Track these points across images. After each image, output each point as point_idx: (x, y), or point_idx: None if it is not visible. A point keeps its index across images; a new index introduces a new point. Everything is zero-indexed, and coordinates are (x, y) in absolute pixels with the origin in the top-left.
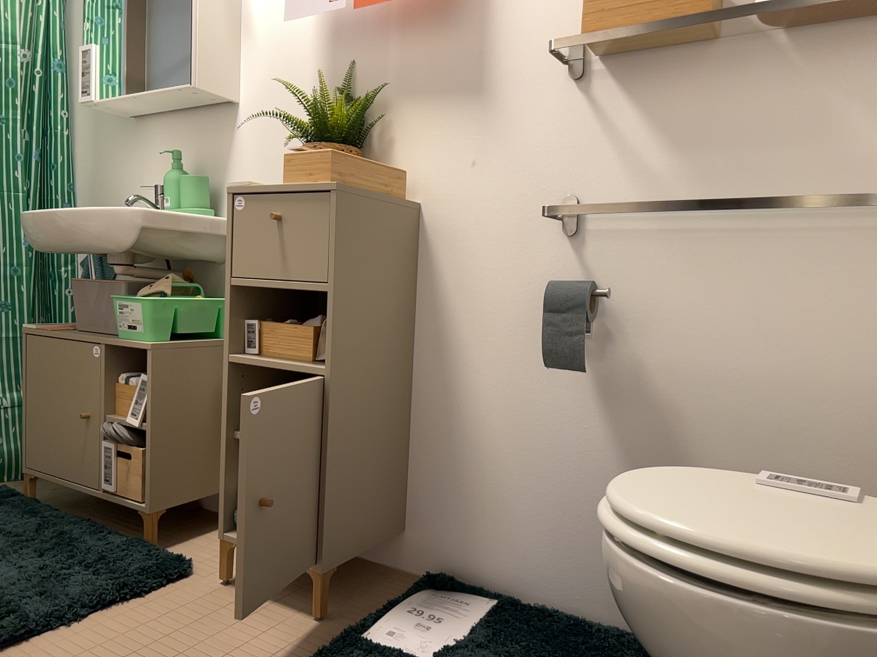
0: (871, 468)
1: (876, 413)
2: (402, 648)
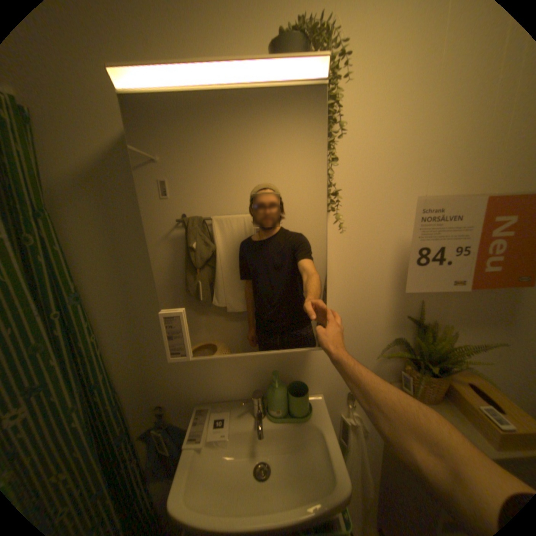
0: None
1: None
2: None
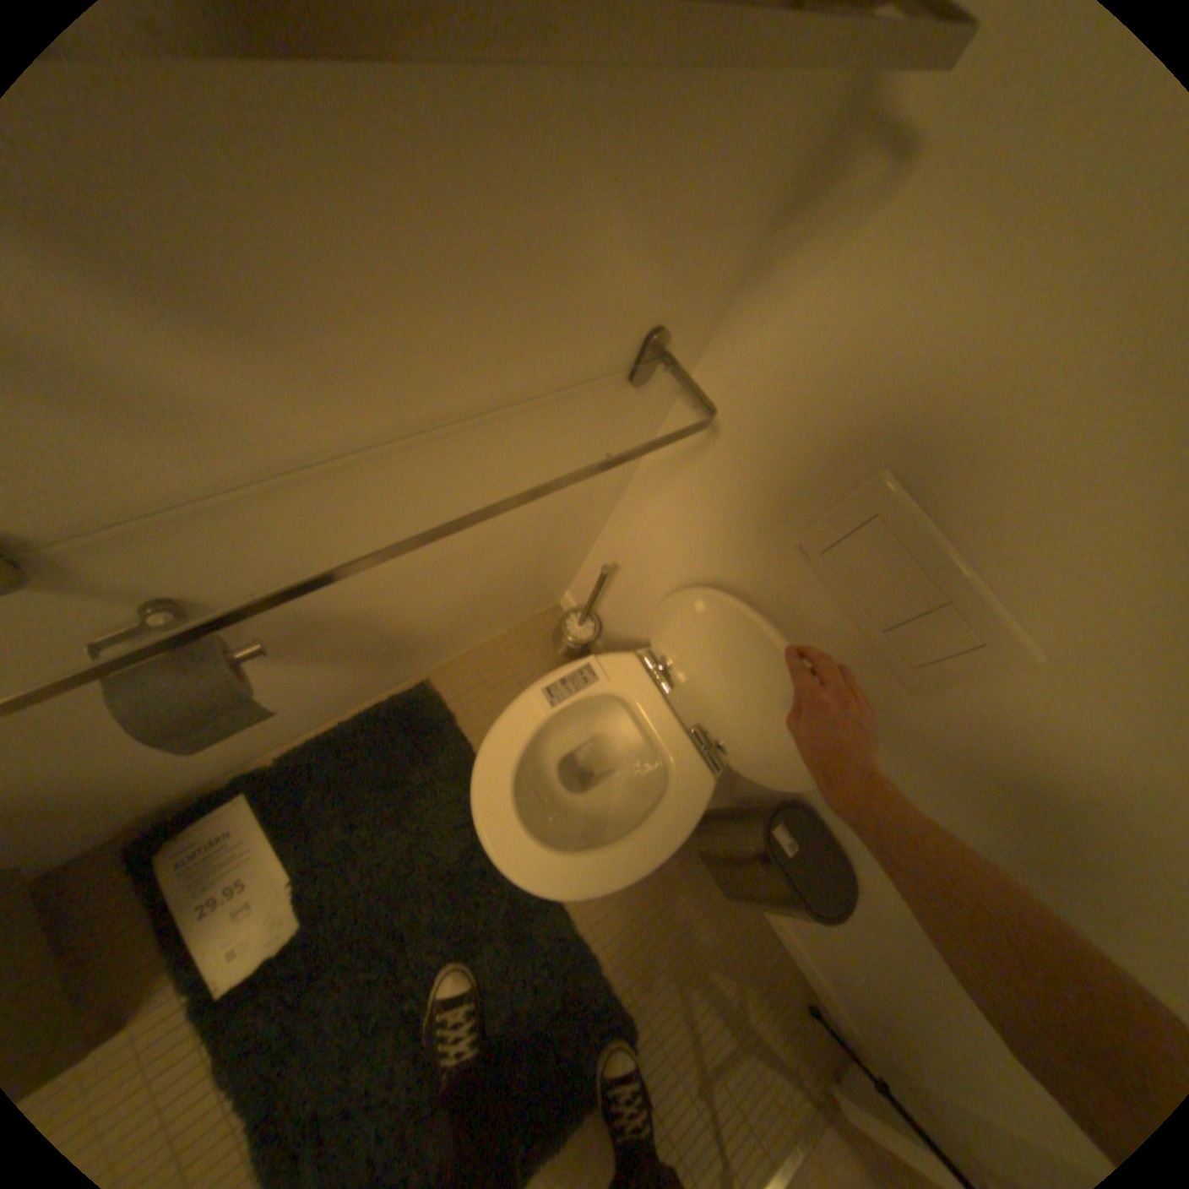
0: (540, 545)
1: (551, 518)
2: (254, 950)
